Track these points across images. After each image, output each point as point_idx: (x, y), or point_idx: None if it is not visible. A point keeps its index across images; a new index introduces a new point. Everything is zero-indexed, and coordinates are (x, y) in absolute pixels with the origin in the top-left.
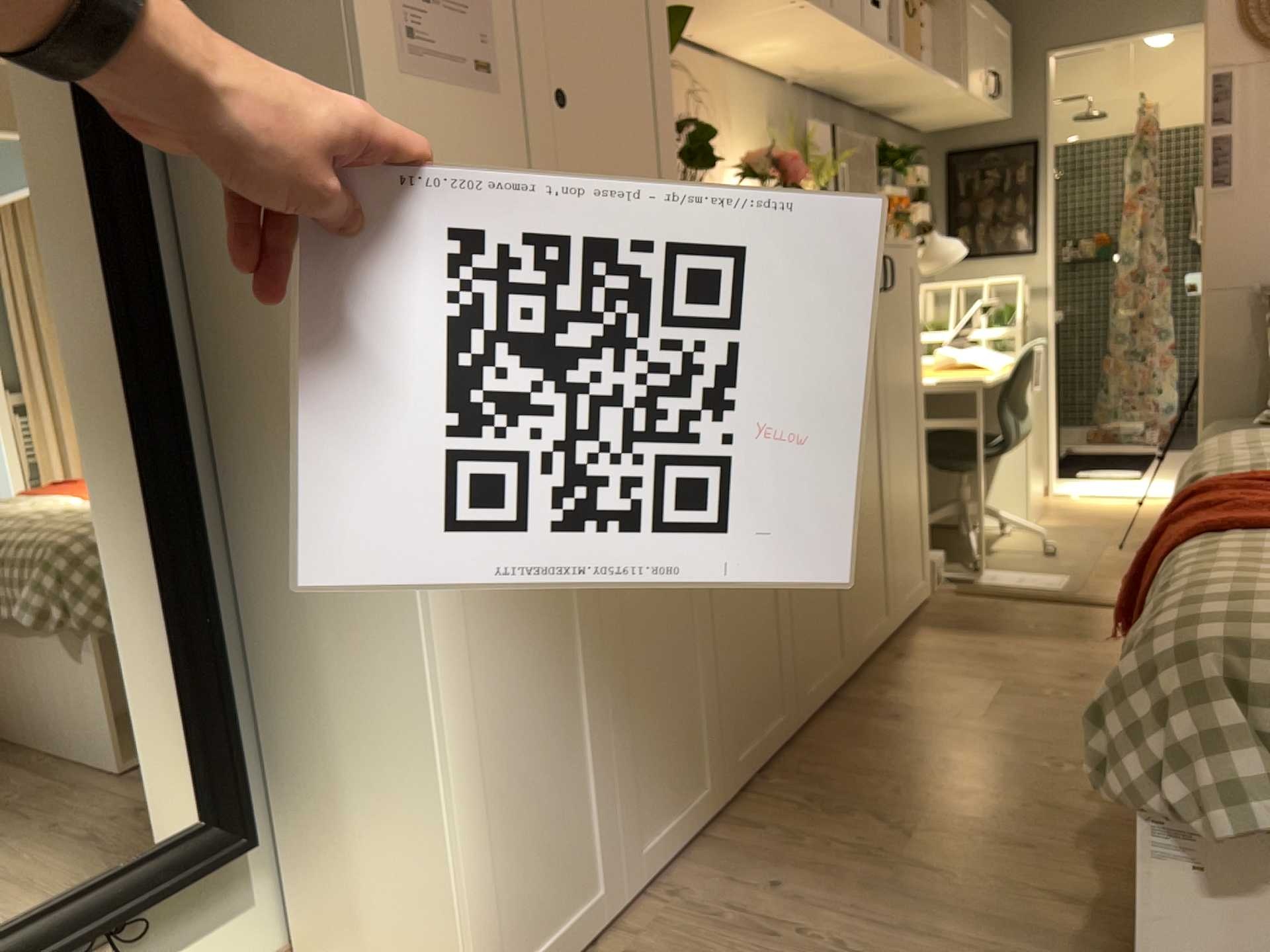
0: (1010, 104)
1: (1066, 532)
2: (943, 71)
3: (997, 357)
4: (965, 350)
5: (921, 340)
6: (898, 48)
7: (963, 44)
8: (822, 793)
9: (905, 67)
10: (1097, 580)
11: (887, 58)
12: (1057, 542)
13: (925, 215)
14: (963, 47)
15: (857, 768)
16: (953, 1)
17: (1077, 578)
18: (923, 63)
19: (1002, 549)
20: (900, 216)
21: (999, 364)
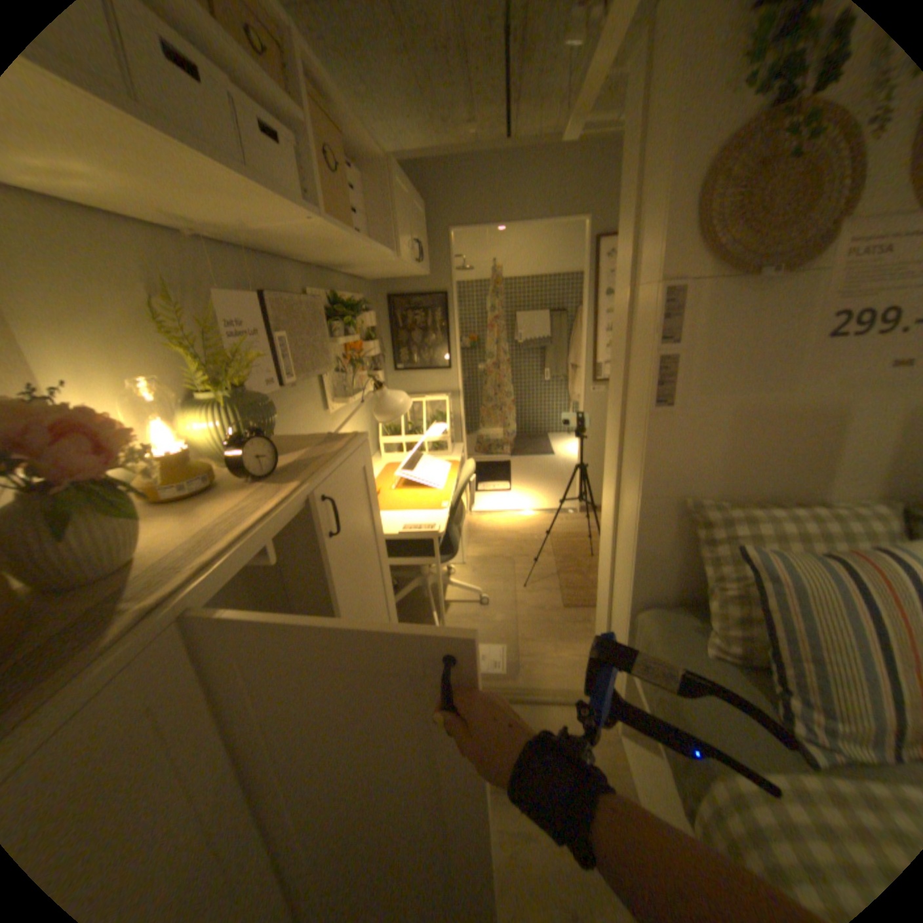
0: (427, 261)
1: (485, 564)
2: (377, 234)
3: (438, 467)
4: (415, 468)
5: (381, 526)
6: (315, 203)
7: (393, 211)
8: None
9: (333, 228)
10: (523, 646)
11: (304, 214)
12: (487, 593)
13: (376, 345)
14: (393, 213)
15: None
16: (380, 166)
17: (509, 644)
18: (354, 227)
19: (451, 600)
20: (354, 362)
21: (441, 480)
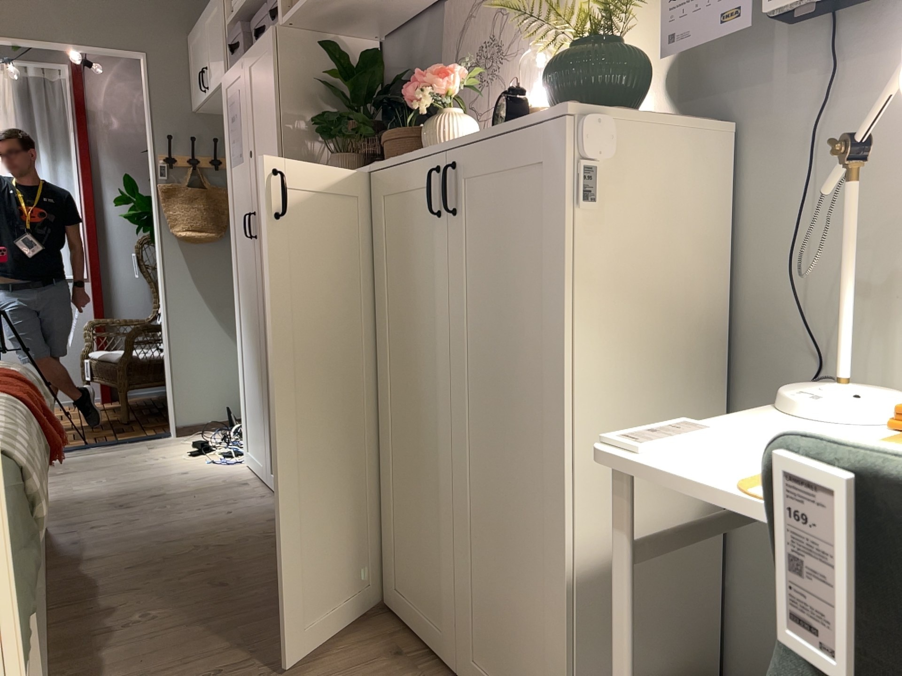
0: None
1: None
2: None
3: None
4: None
5: (564, 308)
6: None
7: None
8: (267, 545)
9: None
10: None
11: None
12: None
13: None
14: None
15: (270, 562)
16: None
17: None
18: None
19: None
20: None
21: None
